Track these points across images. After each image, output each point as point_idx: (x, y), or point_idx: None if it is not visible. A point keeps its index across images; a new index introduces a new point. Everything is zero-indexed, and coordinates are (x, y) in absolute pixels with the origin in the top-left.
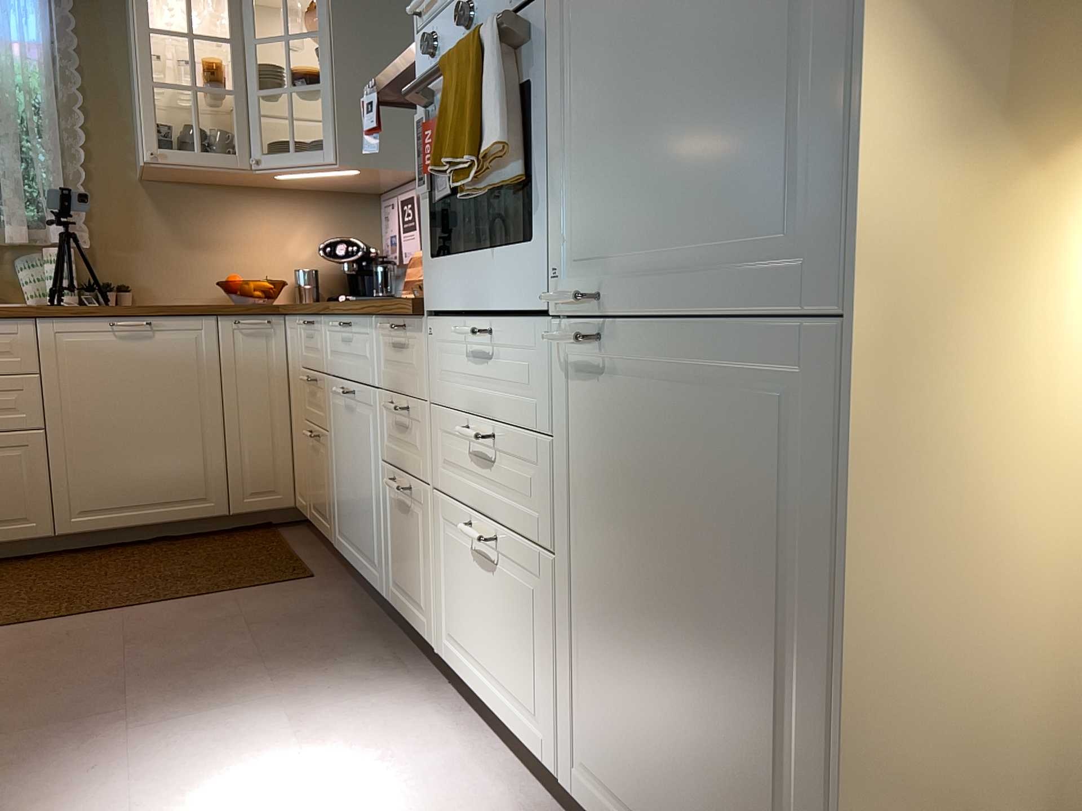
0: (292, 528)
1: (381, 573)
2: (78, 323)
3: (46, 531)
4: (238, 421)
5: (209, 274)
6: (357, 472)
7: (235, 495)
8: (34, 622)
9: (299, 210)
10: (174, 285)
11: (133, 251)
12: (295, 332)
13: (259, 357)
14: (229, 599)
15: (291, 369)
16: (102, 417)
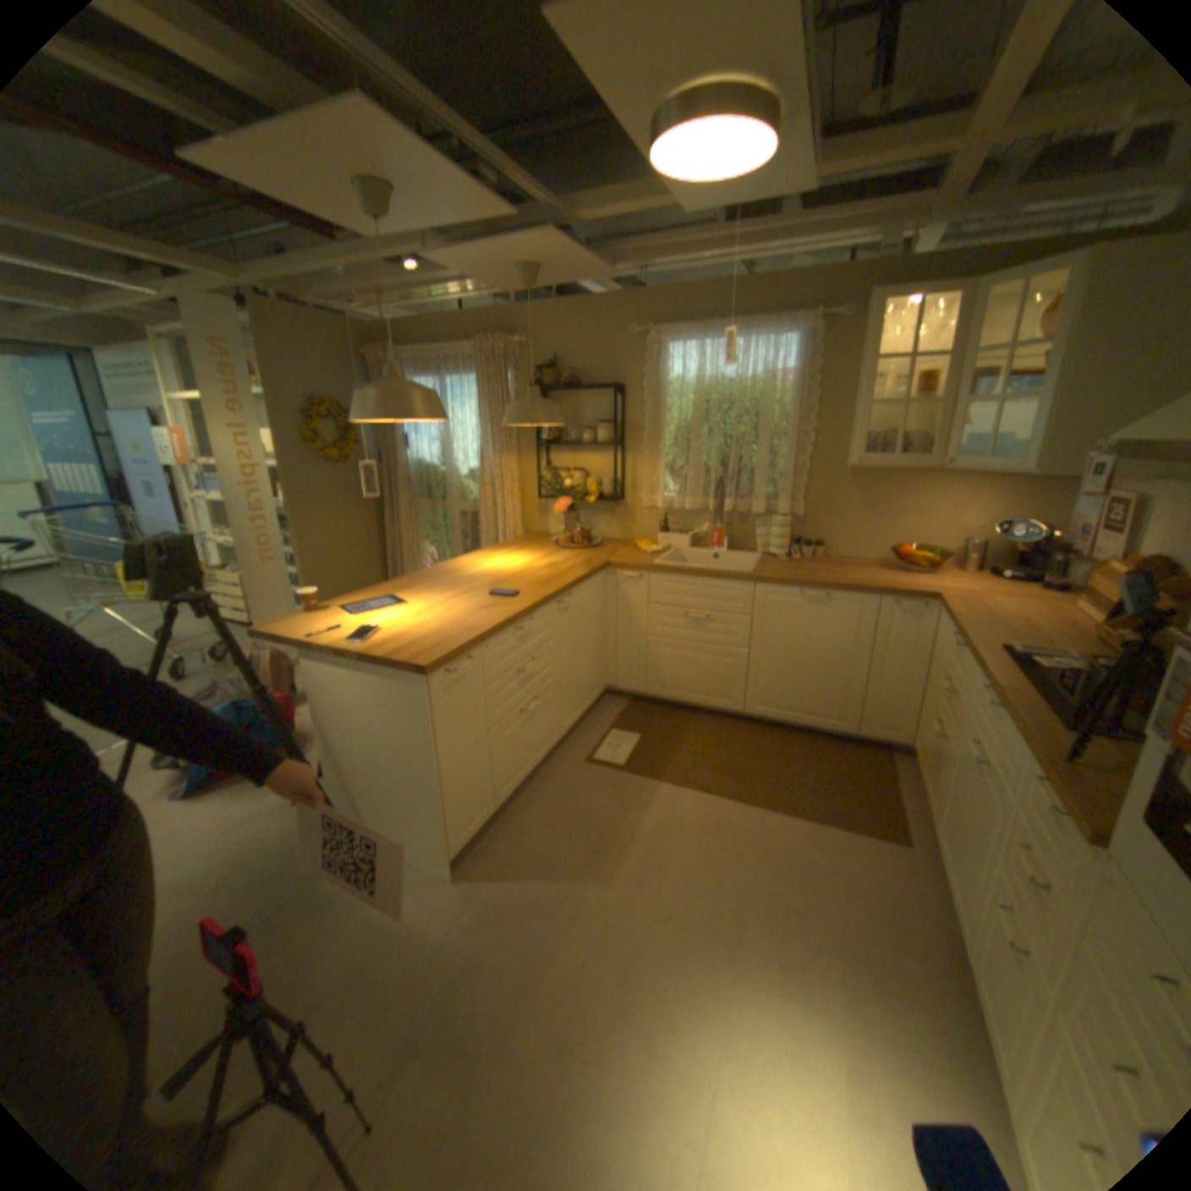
0: (908, 761)
1: (973, 943)
2: (780, 589)
3: (740, 709)
4: (881, 675)
5: (886, 537)
6: (974, 828)
7: (867, 725)
8: (717, 795)
9: (985, 486)
10: (857, 543)
11: (832, 517)
12: (948, 628)
13: (910, 632)
14: (839, 840)
15: (938, 650)
16: (784, 652)
